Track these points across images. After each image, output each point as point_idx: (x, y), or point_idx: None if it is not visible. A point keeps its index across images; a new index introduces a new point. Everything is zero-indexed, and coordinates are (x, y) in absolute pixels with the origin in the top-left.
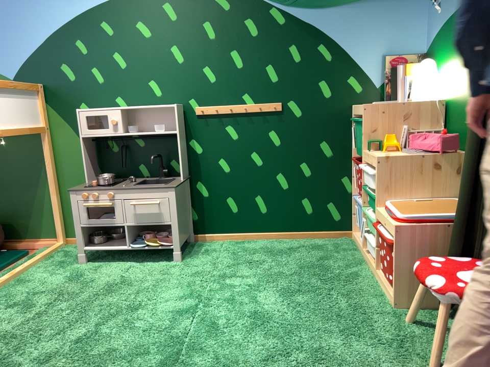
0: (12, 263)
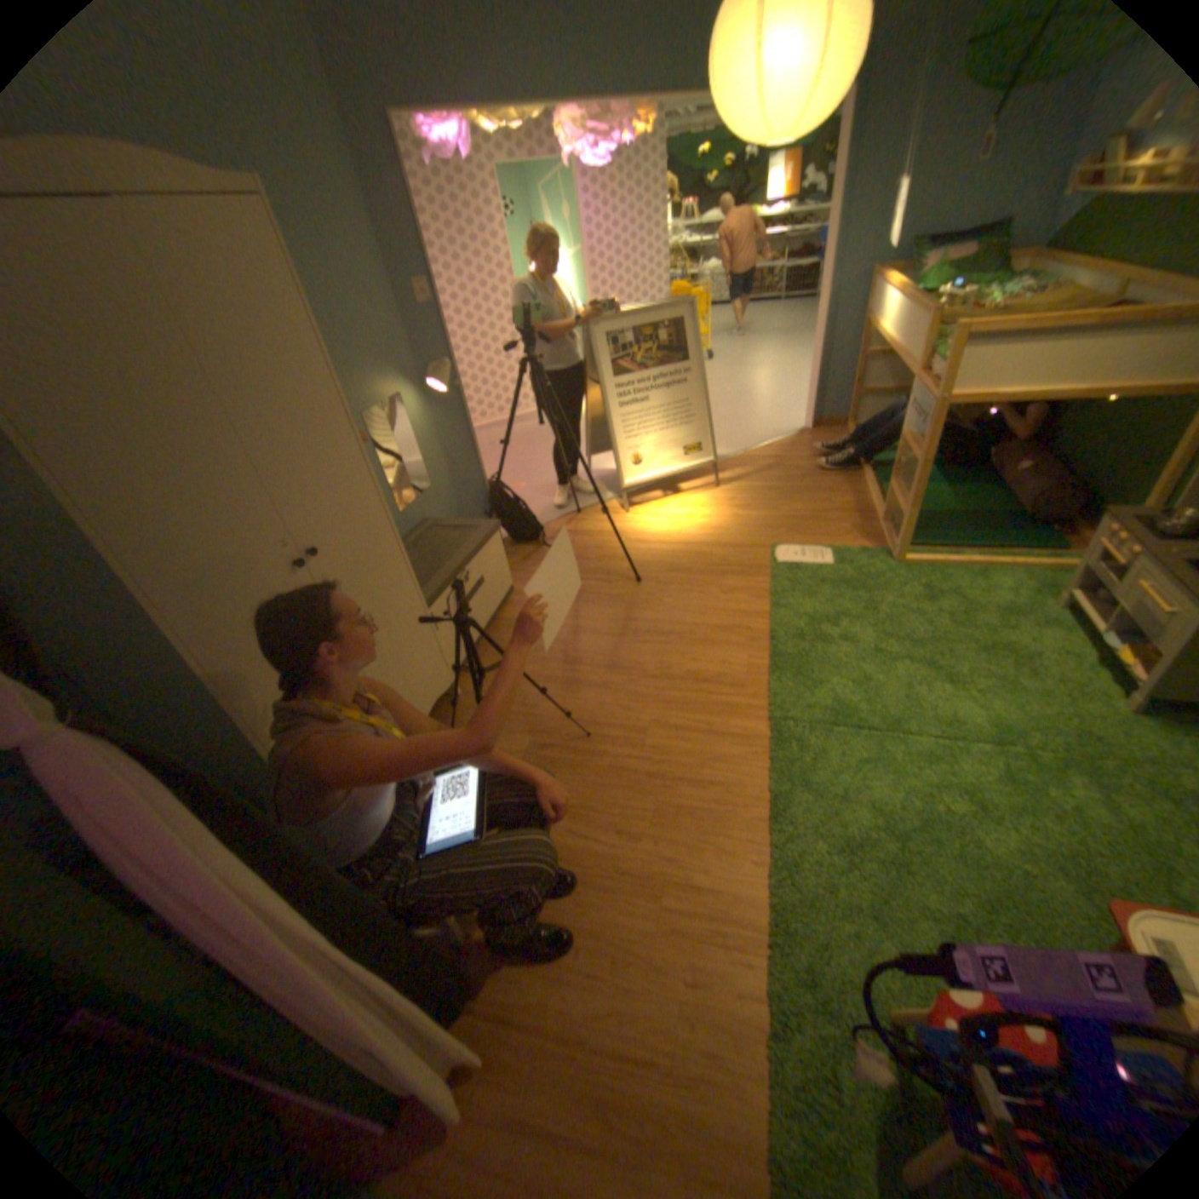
0: (1035, 552)
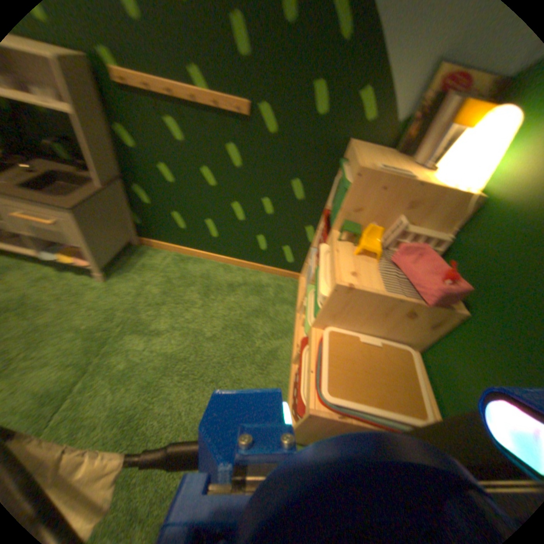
0: None
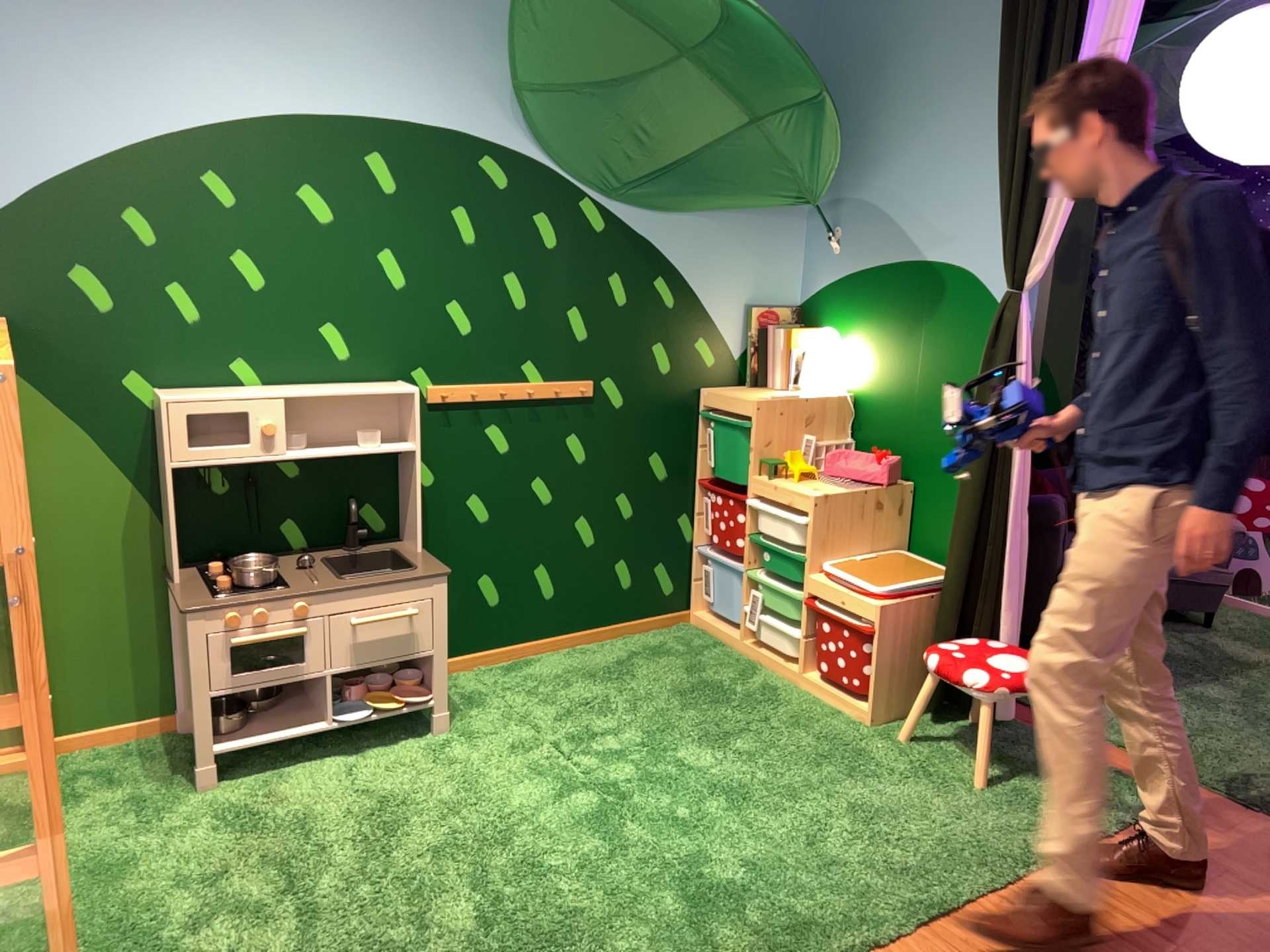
0: None
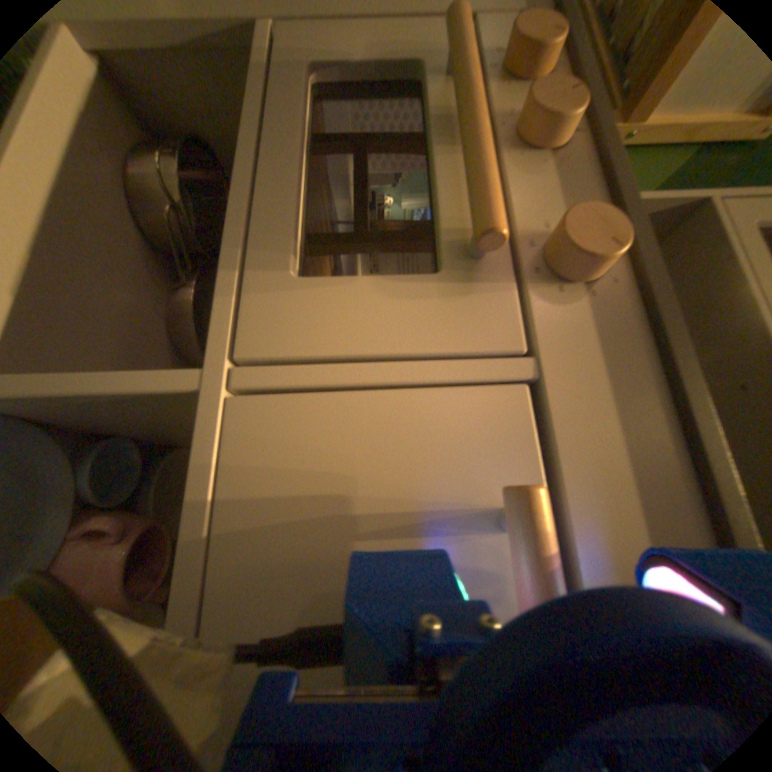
0: None
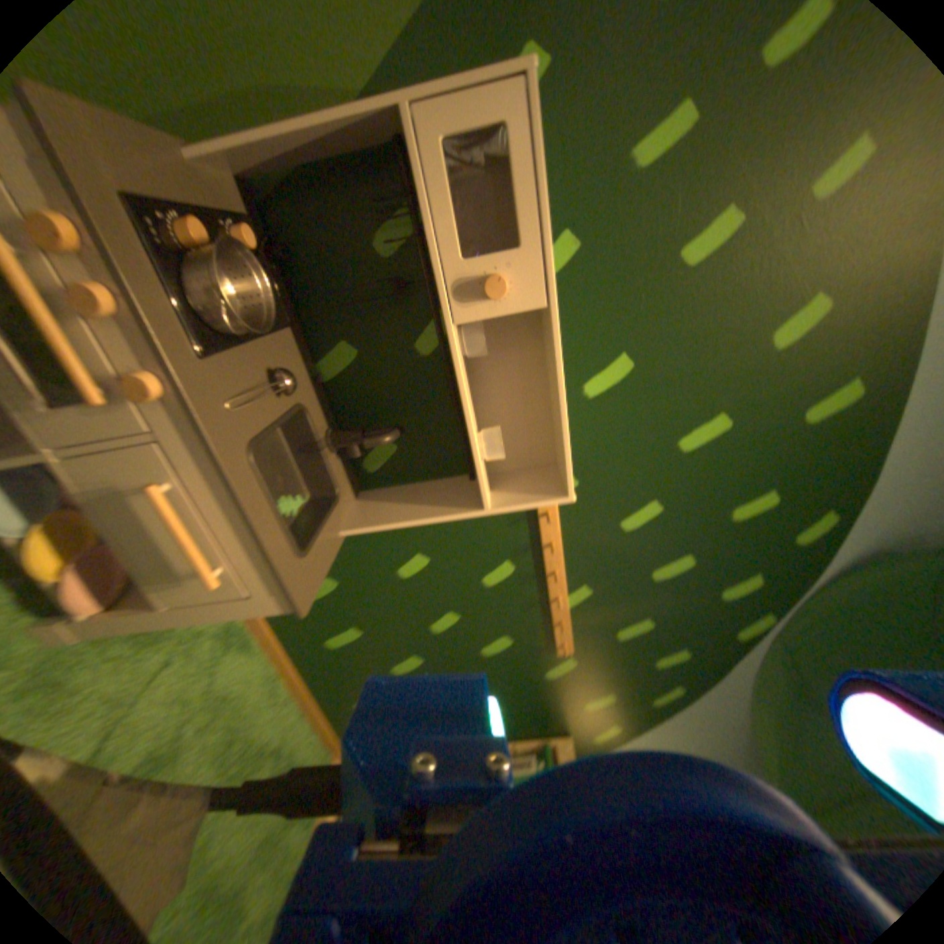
0: None
